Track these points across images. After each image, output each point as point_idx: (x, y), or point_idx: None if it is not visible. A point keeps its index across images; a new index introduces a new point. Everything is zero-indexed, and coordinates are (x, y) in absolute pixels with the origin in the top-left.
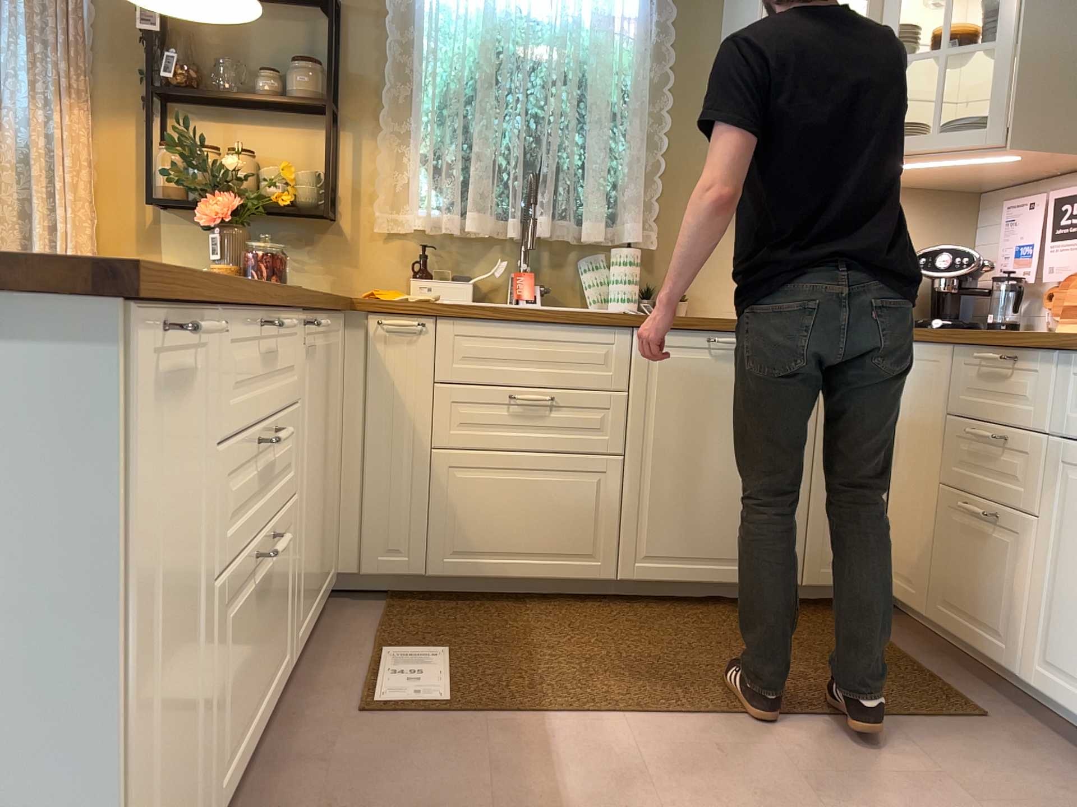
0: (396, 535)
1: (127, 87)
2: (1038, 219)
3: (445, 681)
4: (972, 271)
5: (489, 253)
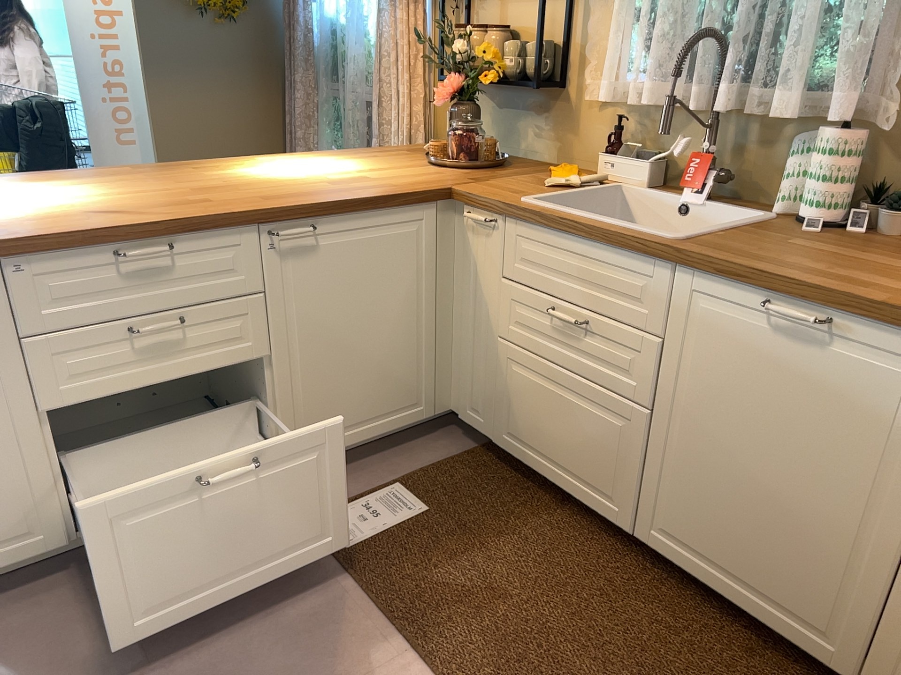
0: (477, 398)
1: None
2: None
3: (379, 532)
4: None
5: (688, 128)
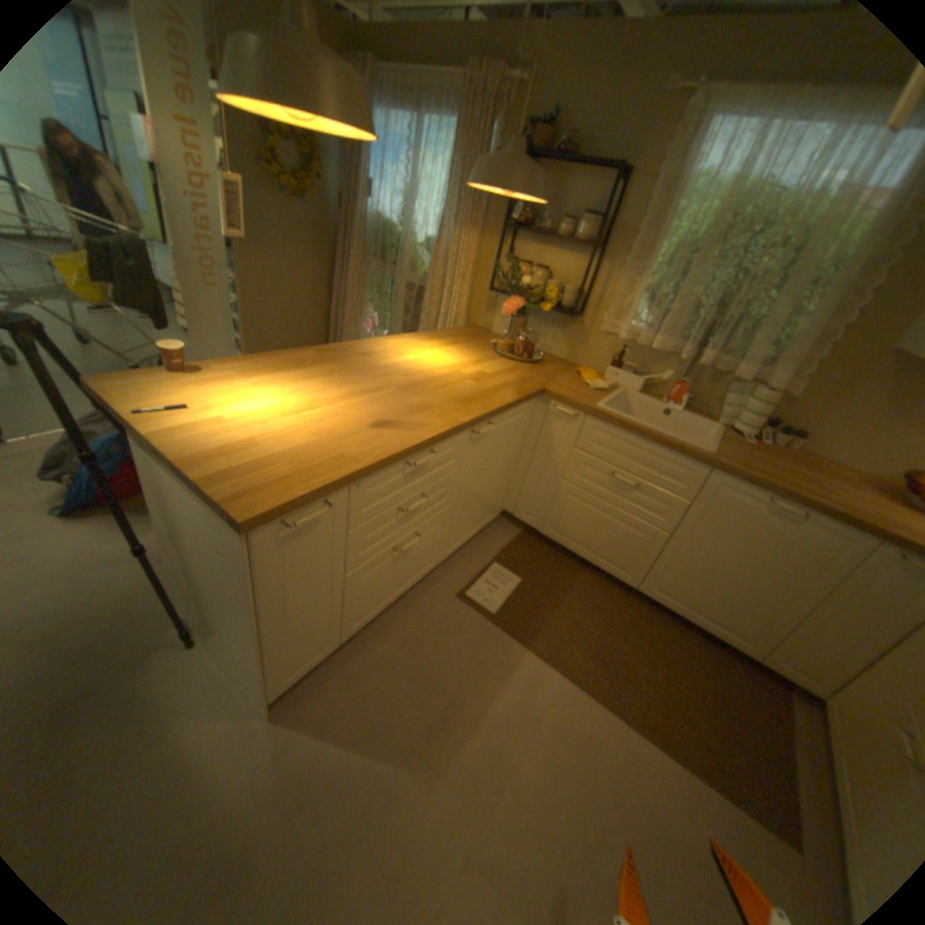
0: (532, 508)
1: (498, 216)
2: None
3: (504, 600)
4: None
5: (666, 361)
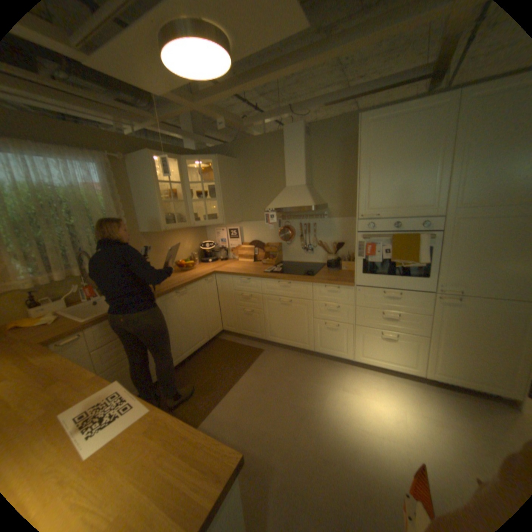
0: None
1: None
2: (224, 234)
3: None
4: (212, 247)
5: (62, 285)
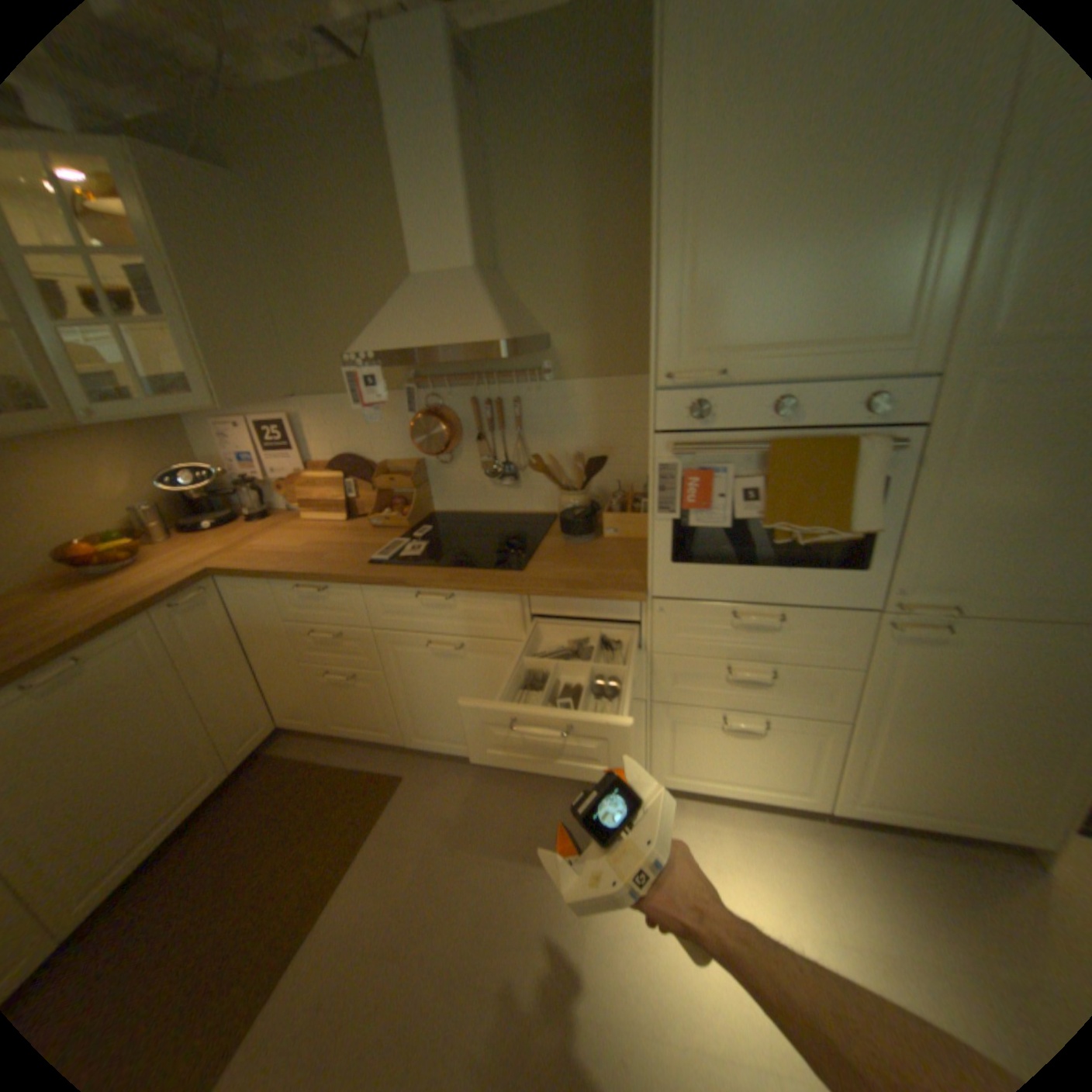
0: None
1: None
2: (245, 435)
3: None
4: (211, 479)
5: None
